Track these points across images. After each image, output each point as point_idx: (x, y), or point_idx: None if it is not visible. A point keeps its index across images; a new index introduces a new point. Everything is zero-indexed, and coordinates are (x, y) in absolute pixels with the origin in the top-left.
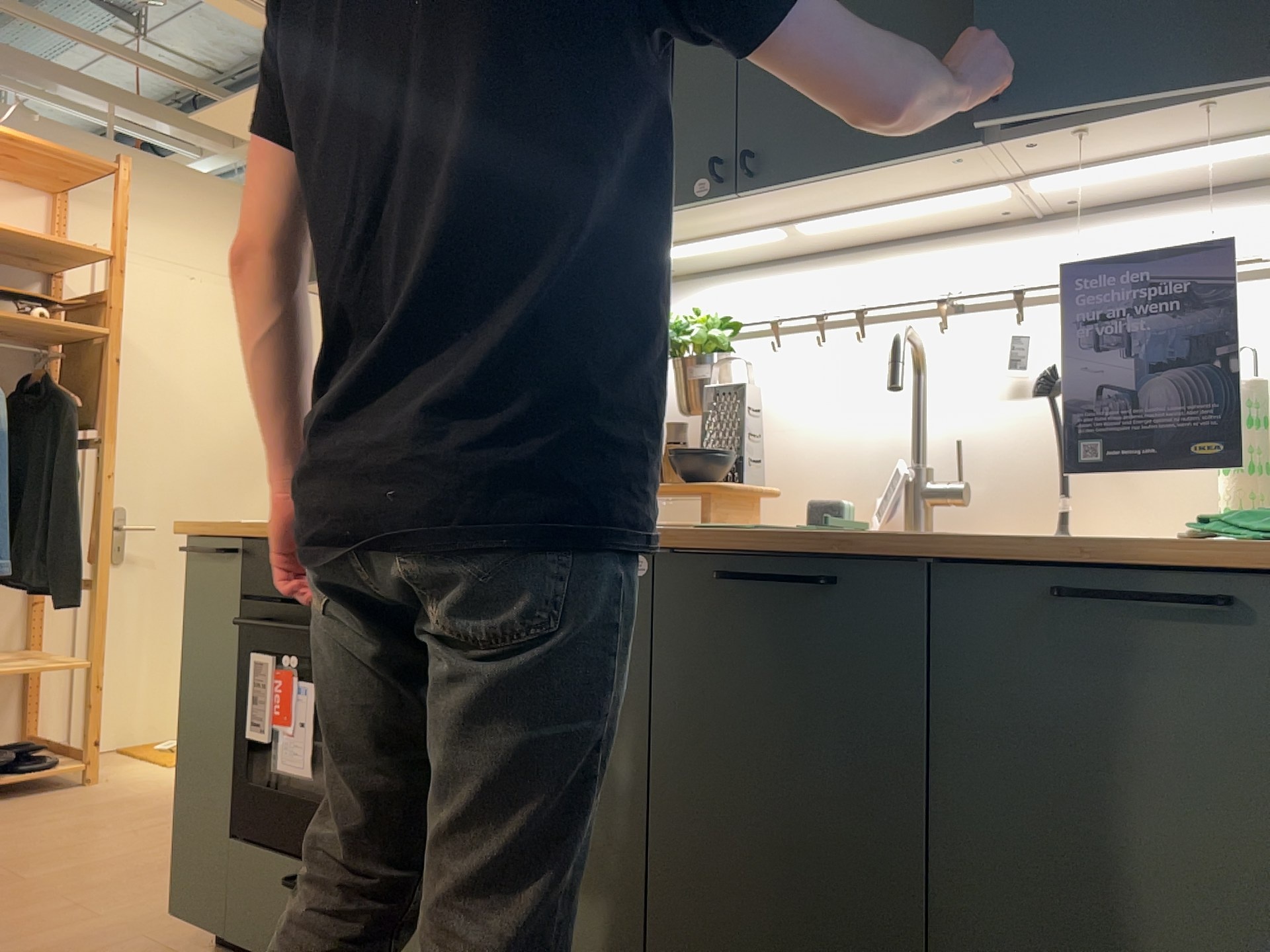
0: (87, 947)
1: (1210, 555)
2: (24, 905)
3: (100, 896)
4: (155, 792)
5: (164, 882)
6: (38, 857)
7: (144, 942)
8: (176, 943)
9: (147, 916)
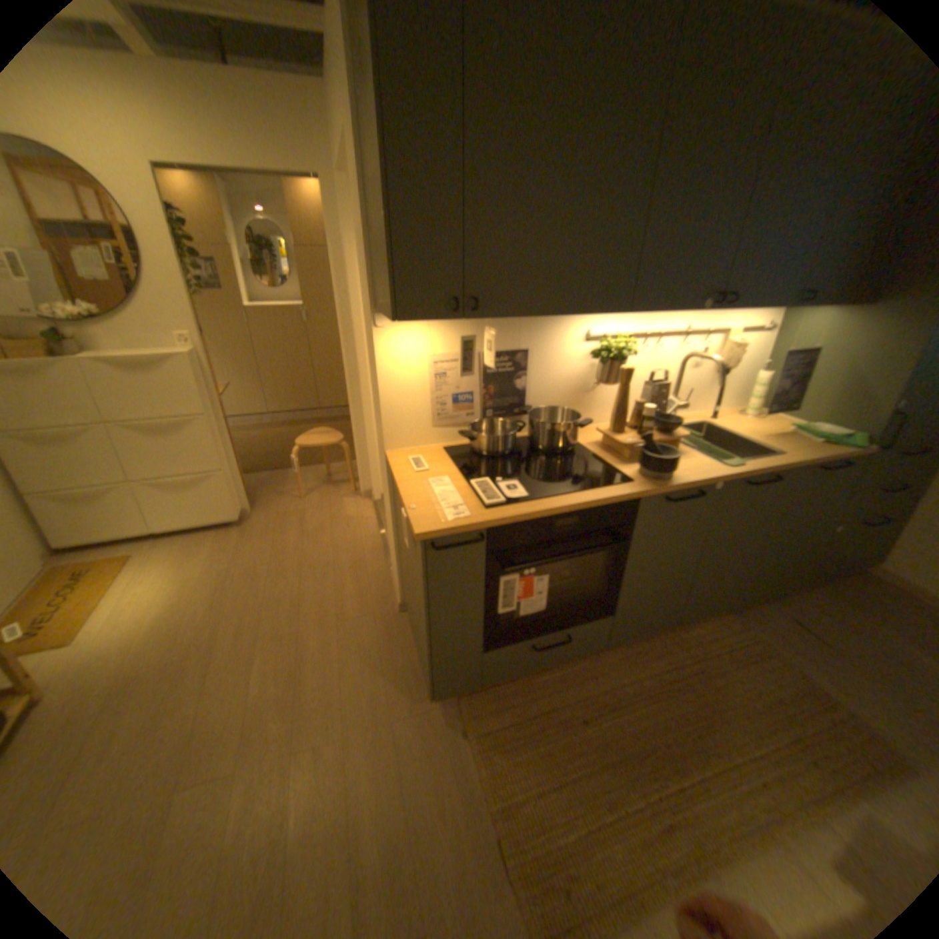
0: (382, 750)
1: (852, 455)
2: (281, 776)
3: (306, 732)
4: (124, 665)
5: (315, 696)
6: (191, 758)
7: (396, 722)
8: (409, 708)
9: (360, 714)
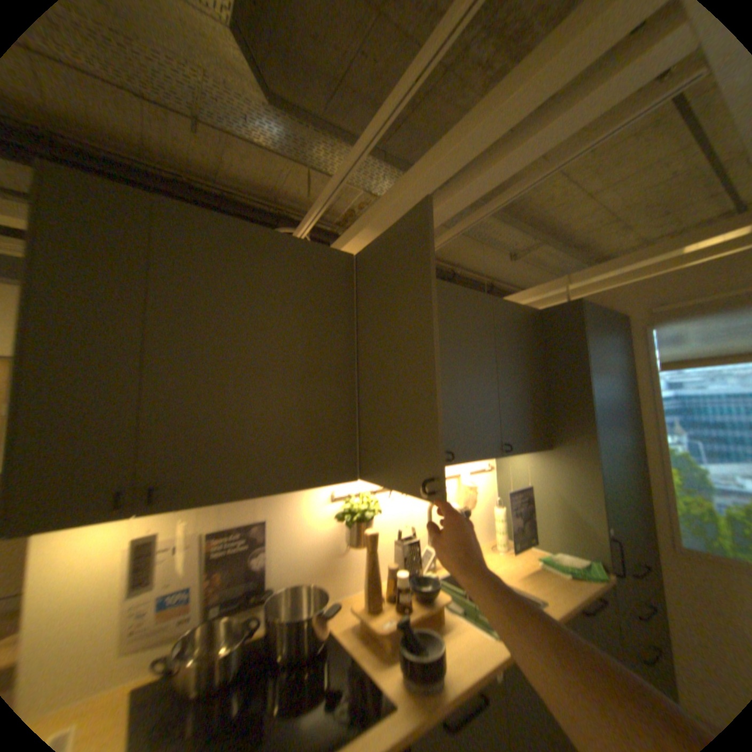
0: None
1: (602, 592)
2: None
3: None
4: None
5: None
6: None
7: None
8: None
9: None
